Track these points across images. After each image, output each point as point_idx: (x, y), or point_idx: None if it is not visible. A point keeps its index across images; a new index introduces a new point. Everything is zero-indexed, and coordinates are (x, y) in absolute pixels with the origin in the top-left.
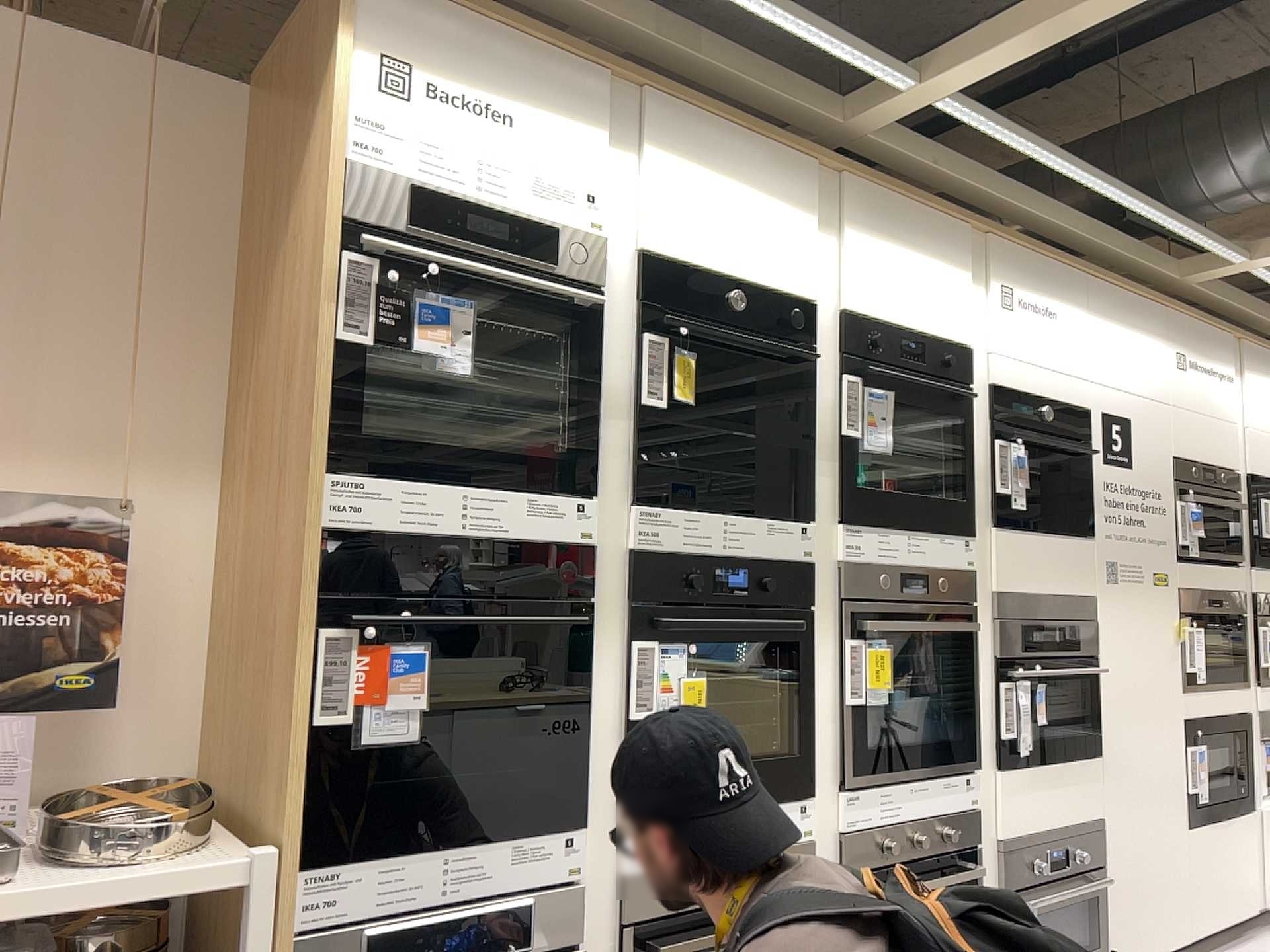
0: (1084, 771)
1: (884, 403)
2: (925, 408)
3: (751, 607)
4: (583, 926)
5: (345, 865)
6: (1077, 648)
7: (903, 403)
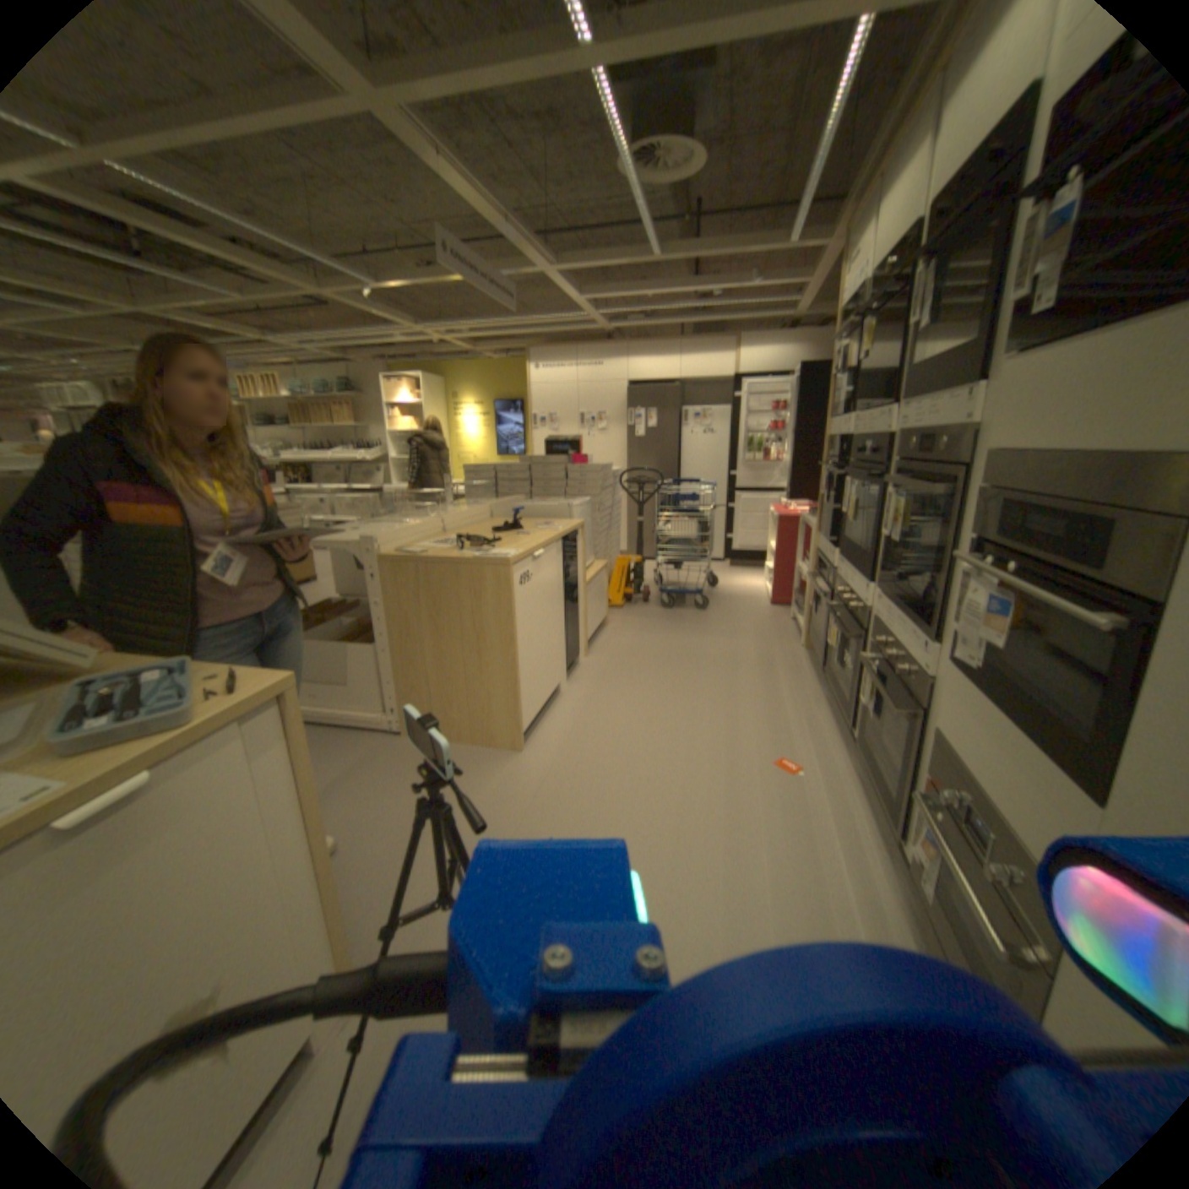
0: (1049, 787)
1: (928, 272)
2: (966, 240)
3: (880, 462)
4: (834, 586)
5: (821, 534)
6: (1092, 563)
7: (951, 252)
